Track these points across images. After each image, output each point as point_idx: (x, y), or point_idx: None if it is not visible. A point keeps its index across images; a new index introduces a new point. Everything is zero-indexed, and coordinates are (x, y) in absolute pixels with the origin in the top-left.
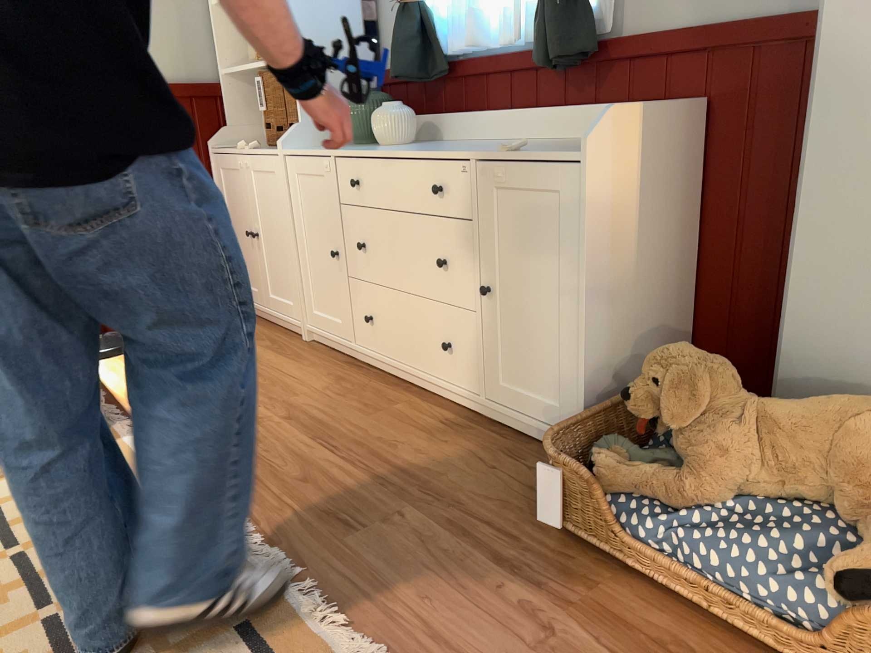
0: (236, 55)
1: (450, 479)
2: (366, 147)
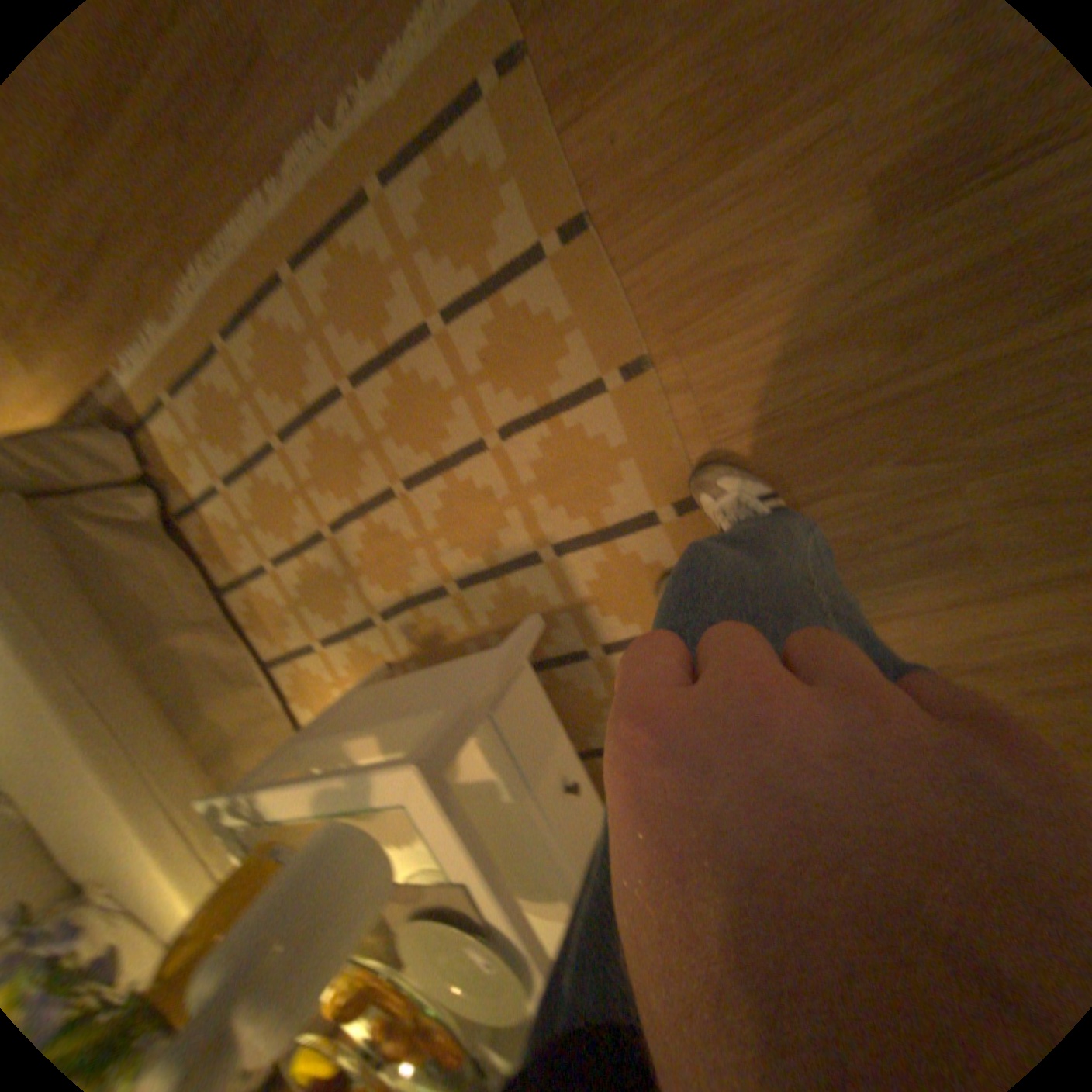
0: None
1: None
2: None
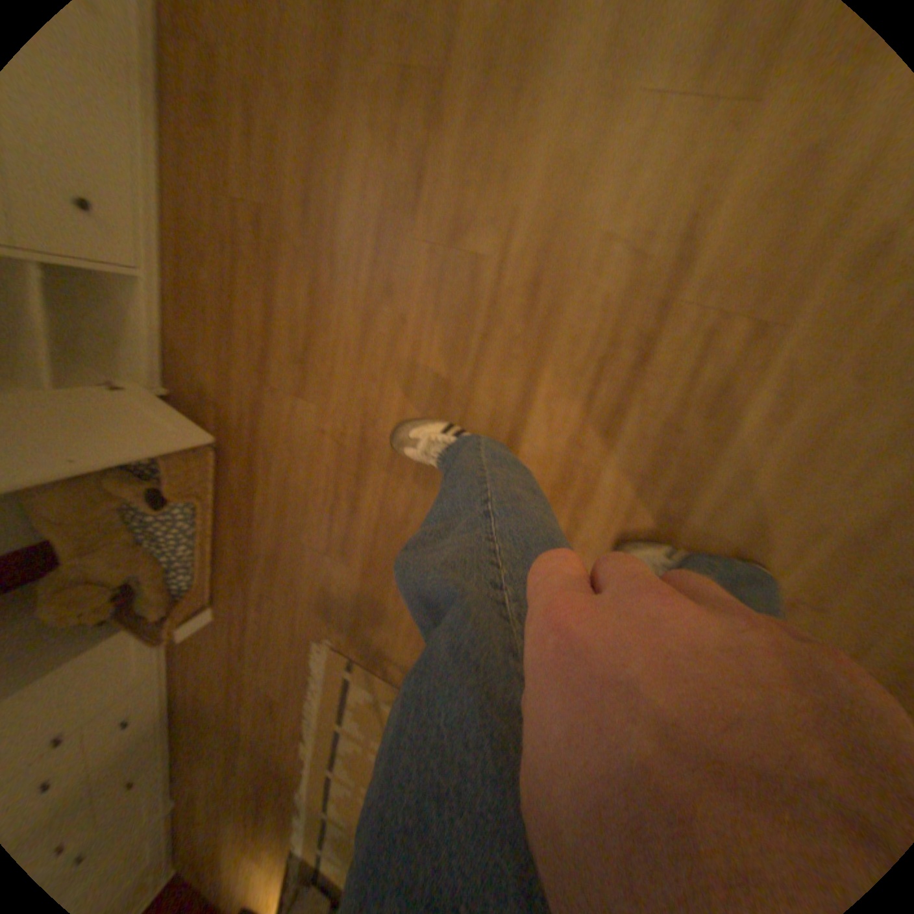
0: None
1: (210, 666)
2: None
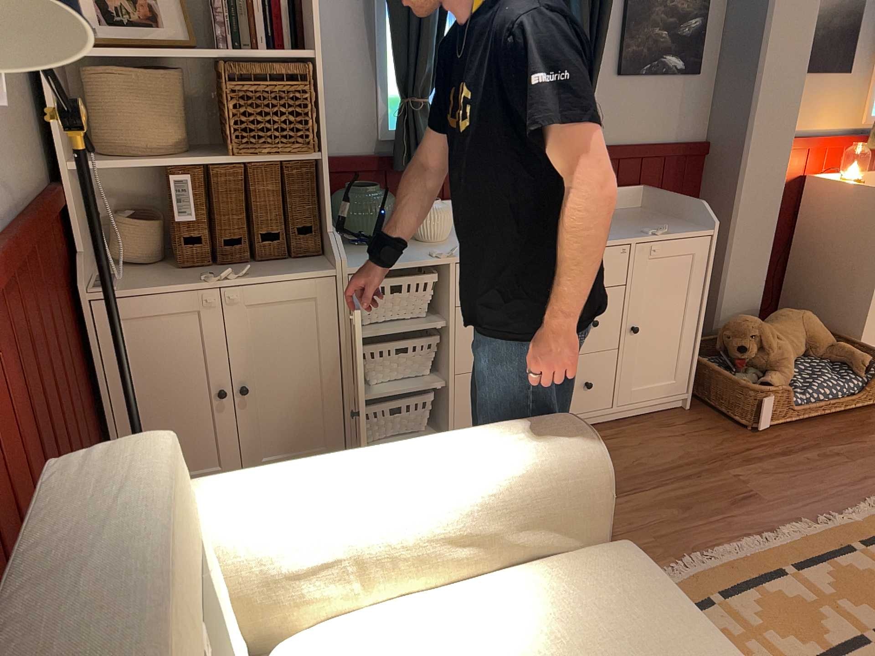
0: (66, 136)
1: (695, 451)
2: (431, 246)
